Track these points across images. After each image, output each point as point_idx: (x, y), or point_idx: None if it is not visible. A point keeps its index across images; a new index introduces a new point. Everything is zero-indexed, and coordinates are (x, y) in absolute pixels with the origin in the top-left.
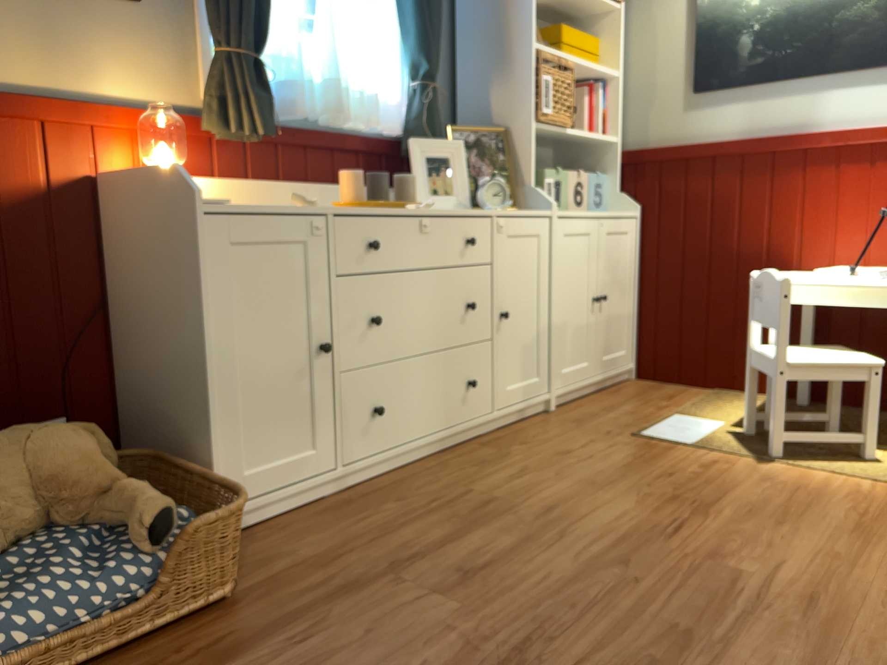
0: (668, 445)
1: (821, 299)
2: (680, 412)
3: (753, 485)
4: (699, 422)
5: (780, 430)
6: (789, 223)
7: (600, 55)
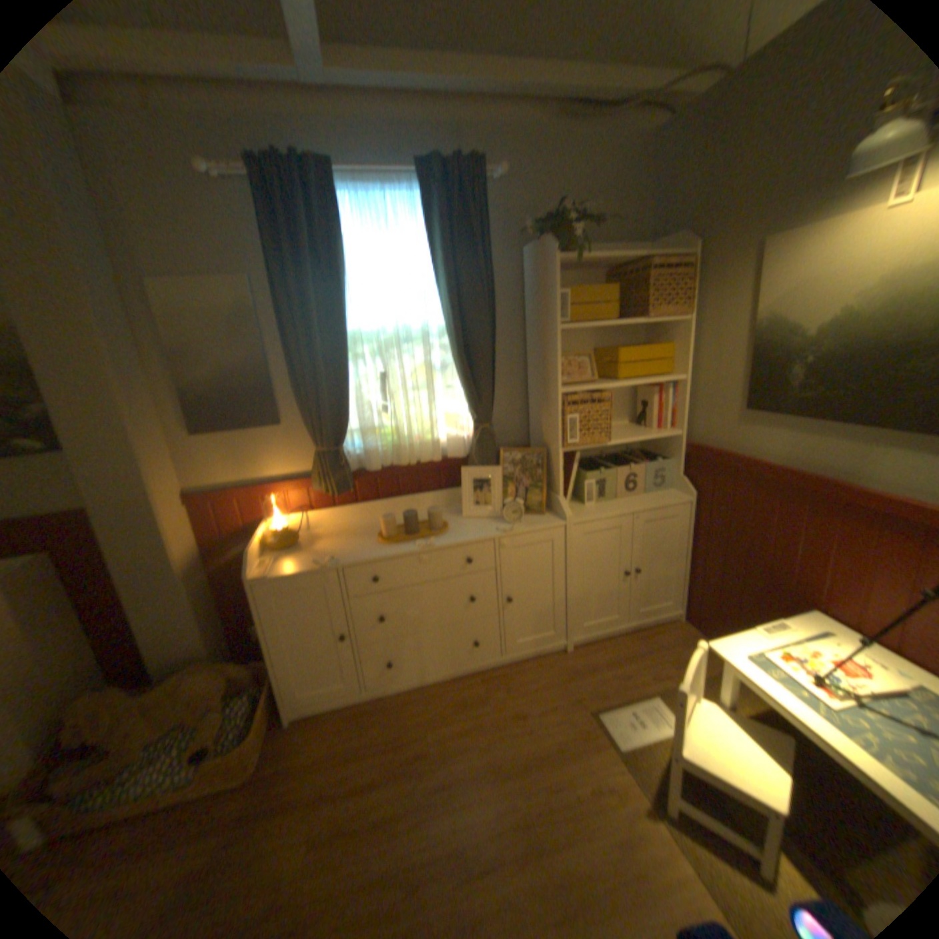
0: (603, 747)
1: (766, 699)
2: (667, 696)
3: (605, 851)
4: (665, 722)
5: (675, 803)
6: (823, 566)
7: (674, 357)
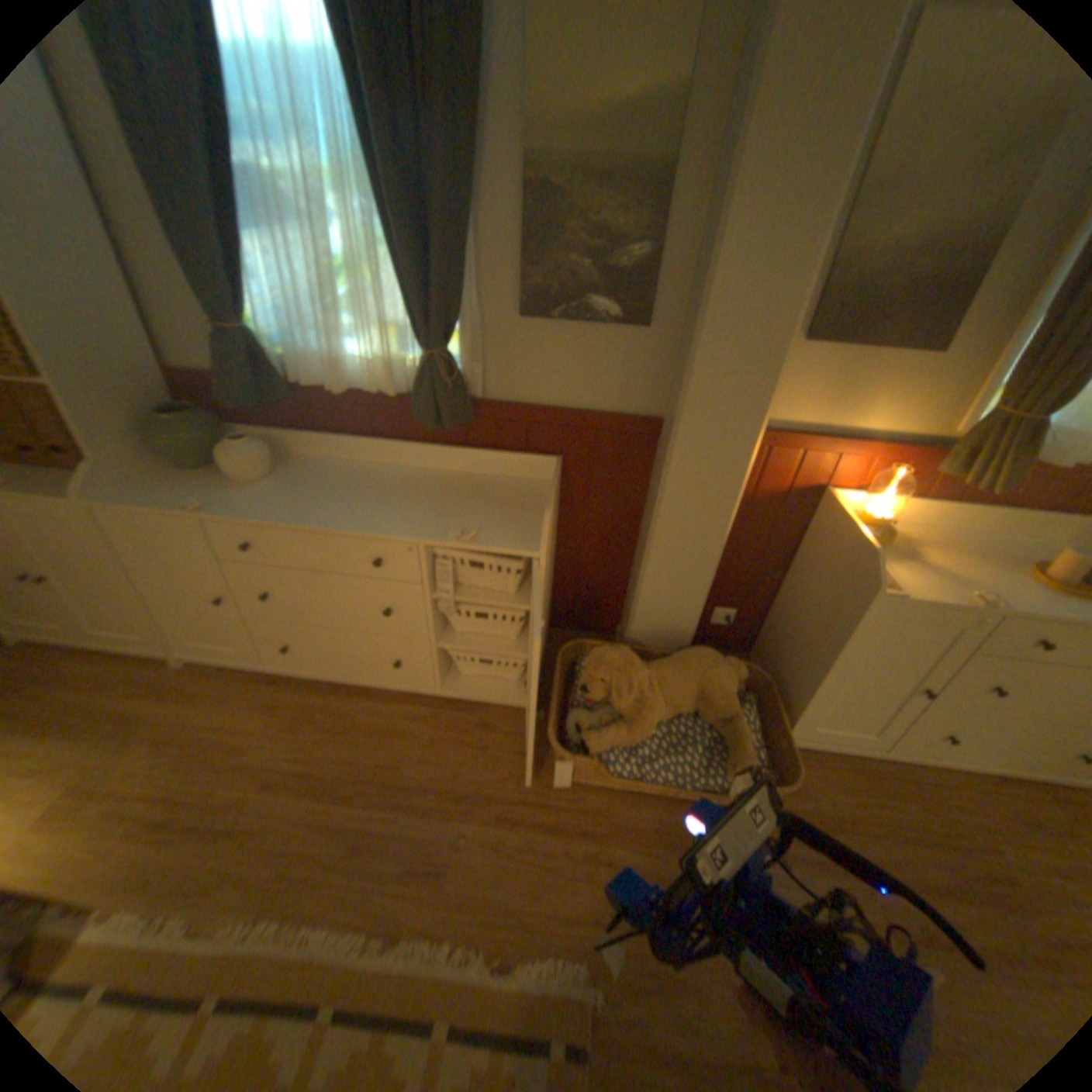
0: None
1: None
2: None
3: None
4: None
5: None
6: None
7: None
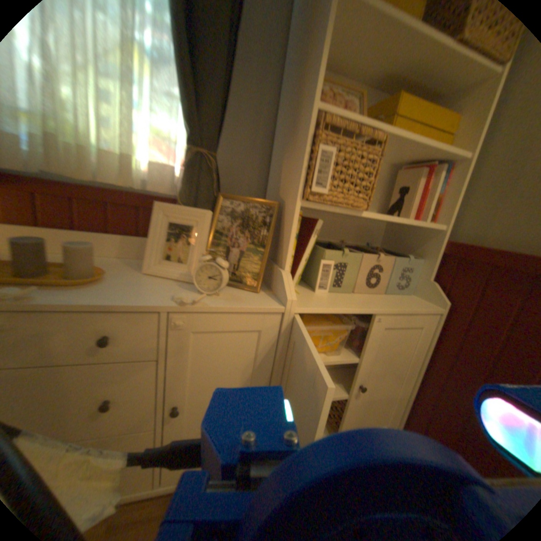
0: None
1: None
2: None
3: None
4: None
5: None
6: None
7: (458, 134)
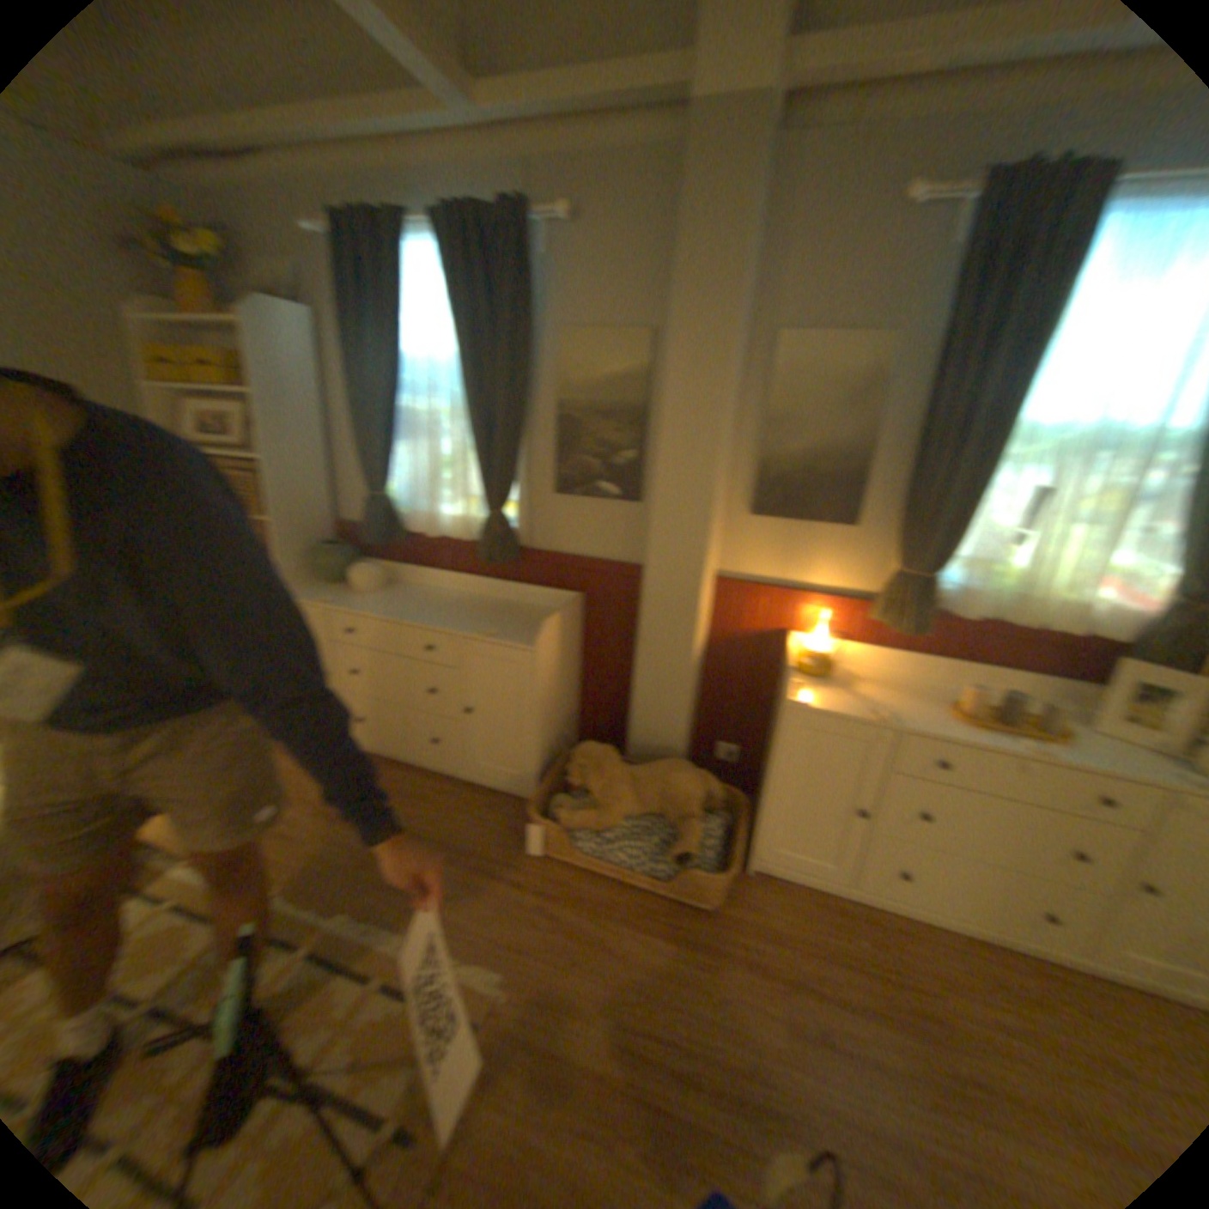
0: None
1: None
2: None
3: None
4: None
5: None
6: None
7: None
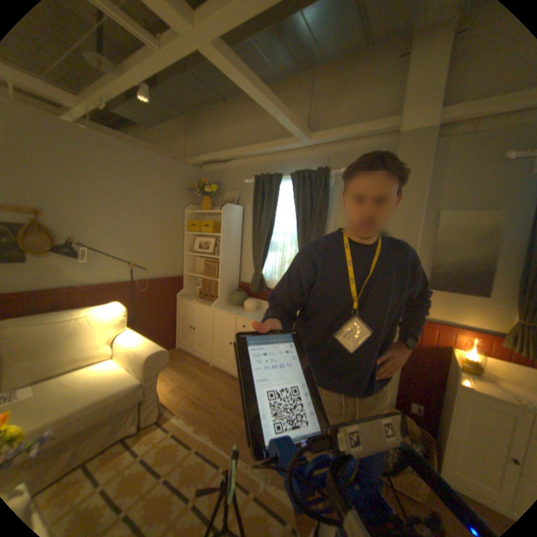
0: None
1: None
2: None
3: None
4: None
5: None
6: None
7: None
